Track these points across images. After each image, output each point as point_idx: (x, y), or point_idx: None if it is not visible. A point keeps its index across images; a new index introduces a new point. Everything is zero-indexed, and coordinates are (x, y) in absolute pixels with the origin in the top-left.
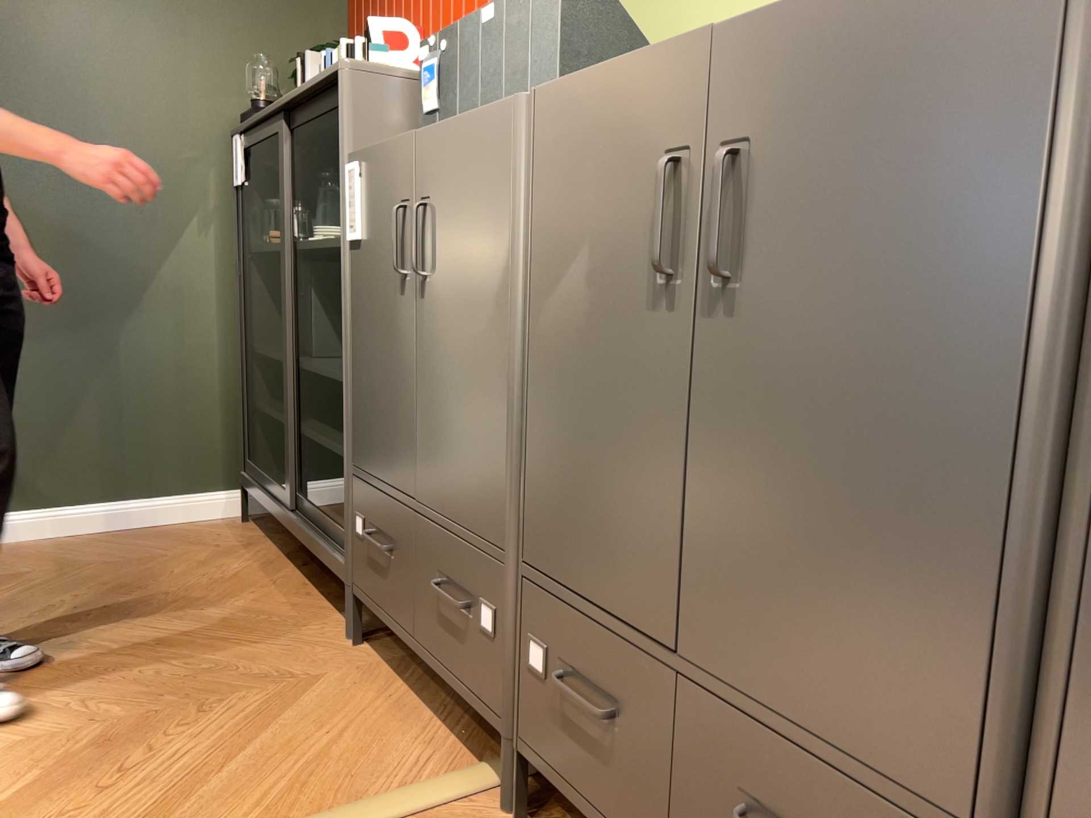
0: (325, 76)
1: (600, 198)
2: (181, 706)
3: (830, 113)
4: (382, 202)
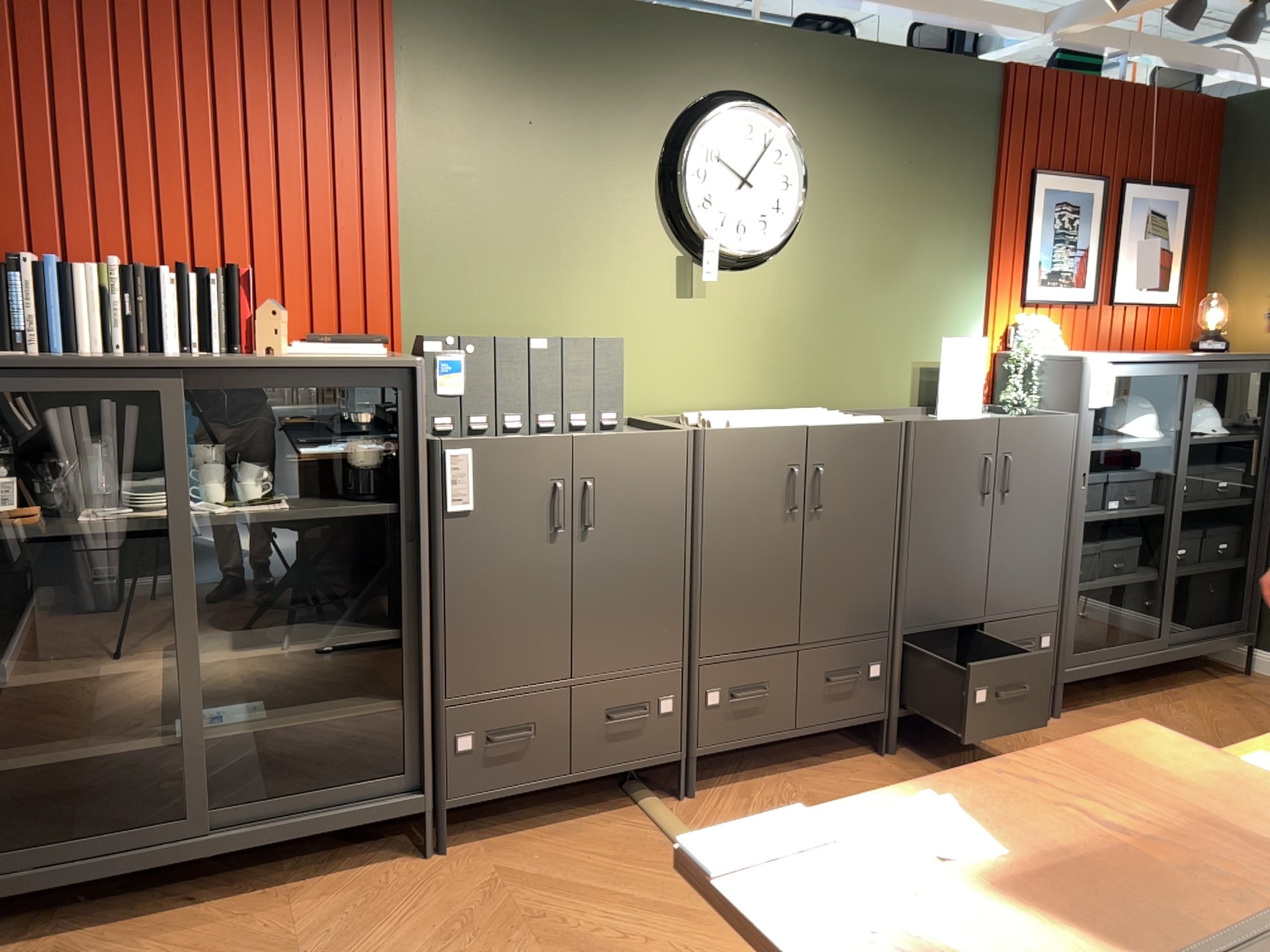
0: (364, 359)
1: (754, 481)
2: (529, 929)
3: (850, 460)
4: (515, 479)
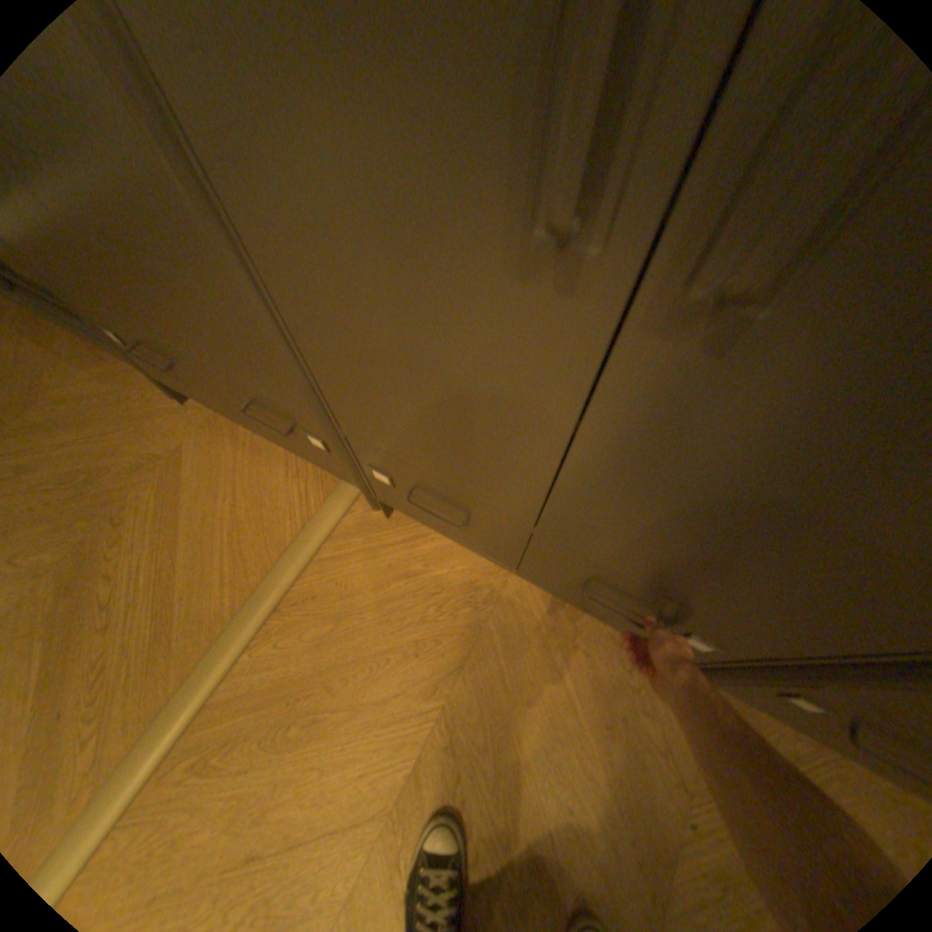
0: None
1: None
2: (96, 528)
3: None
4: None
